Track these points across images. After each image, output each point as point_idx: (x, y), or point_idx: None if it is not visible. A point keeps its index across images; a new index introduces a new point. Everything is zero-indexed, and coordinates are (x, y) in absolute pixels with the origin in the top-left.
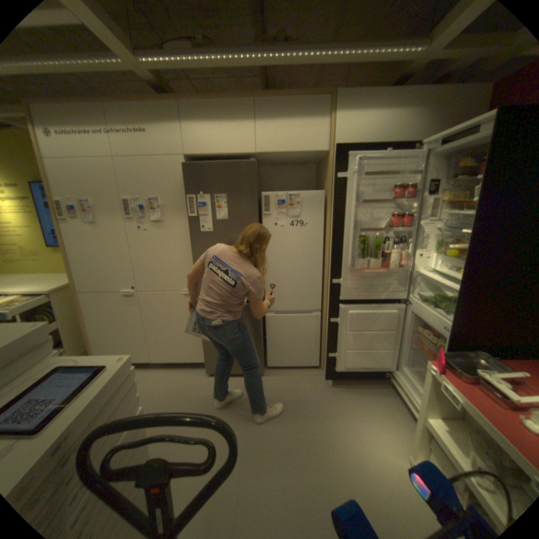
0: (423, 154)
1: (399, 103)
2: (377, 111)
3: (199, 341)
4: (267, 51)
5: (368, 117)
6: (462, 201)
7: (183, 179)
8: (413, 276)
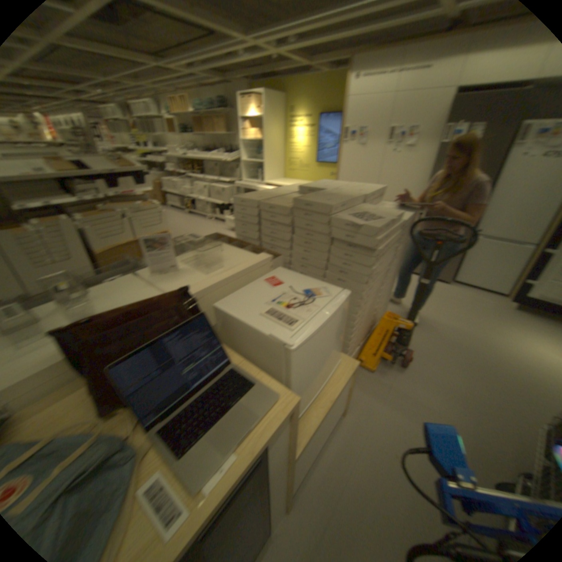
0: None
1: None
2: None
3: None
4: None
5: None
6: None
7: (449, 109)
8: None
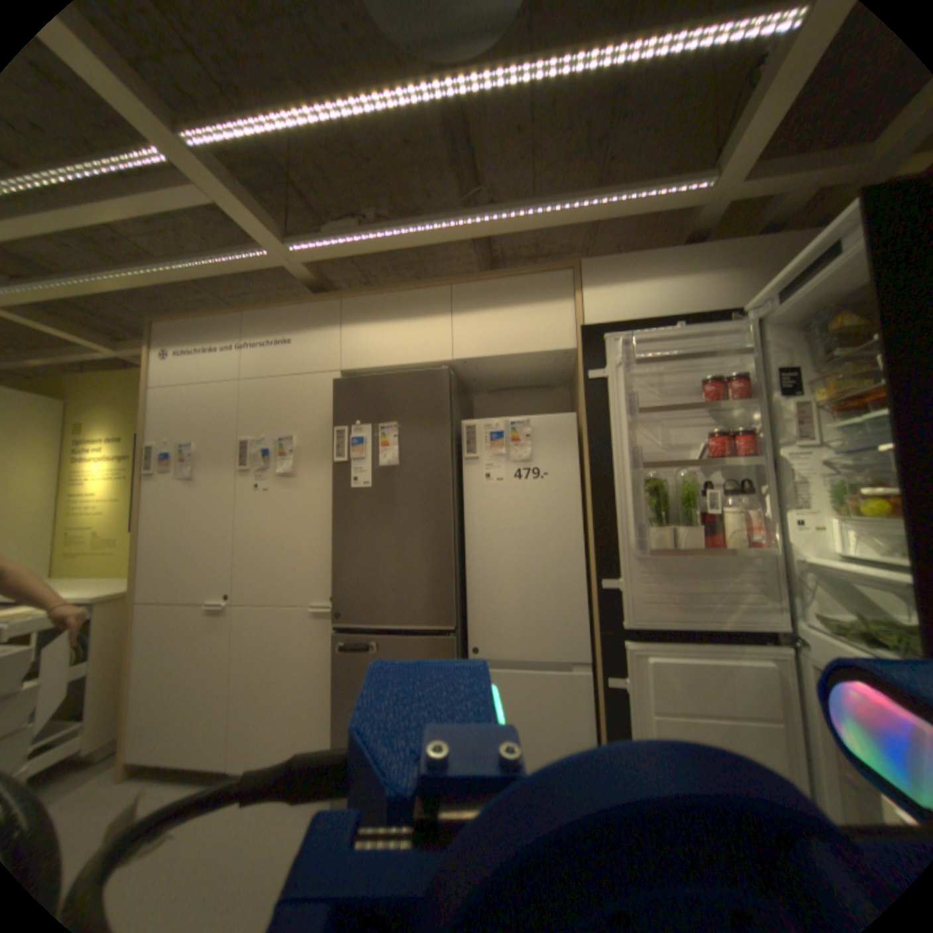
0: (752, 329)
1: (691, 267)
2: (653, 282)
3: (330, 725)
4: (461, 218)
5: (637, 291)
6: (859, 392)
7: (335, 406)
8: (795, 574)
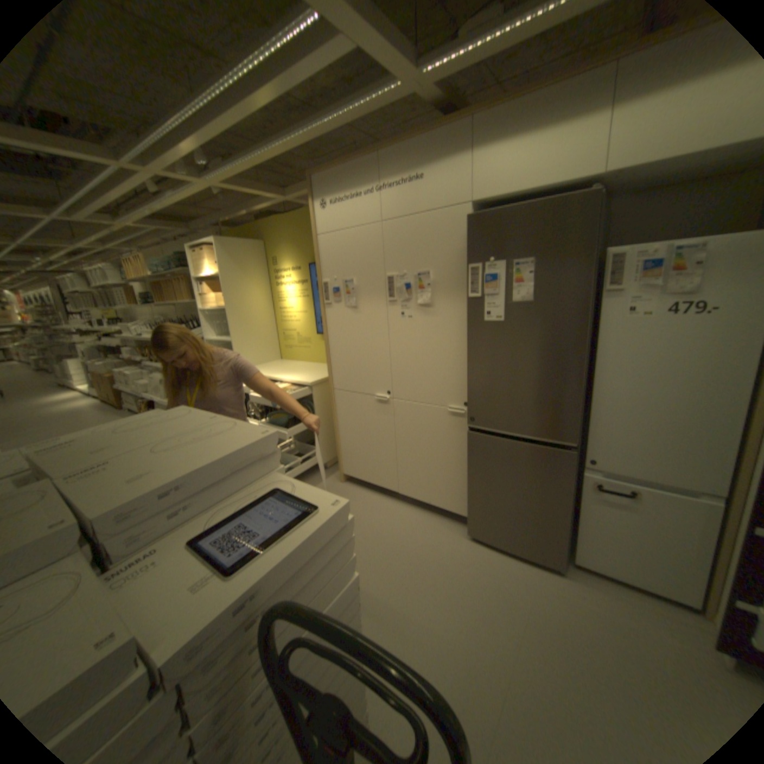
0: None
1: None
2: None
3: (465, 484)
4: None
5: None
6: None
7: (468, 240)
8: None
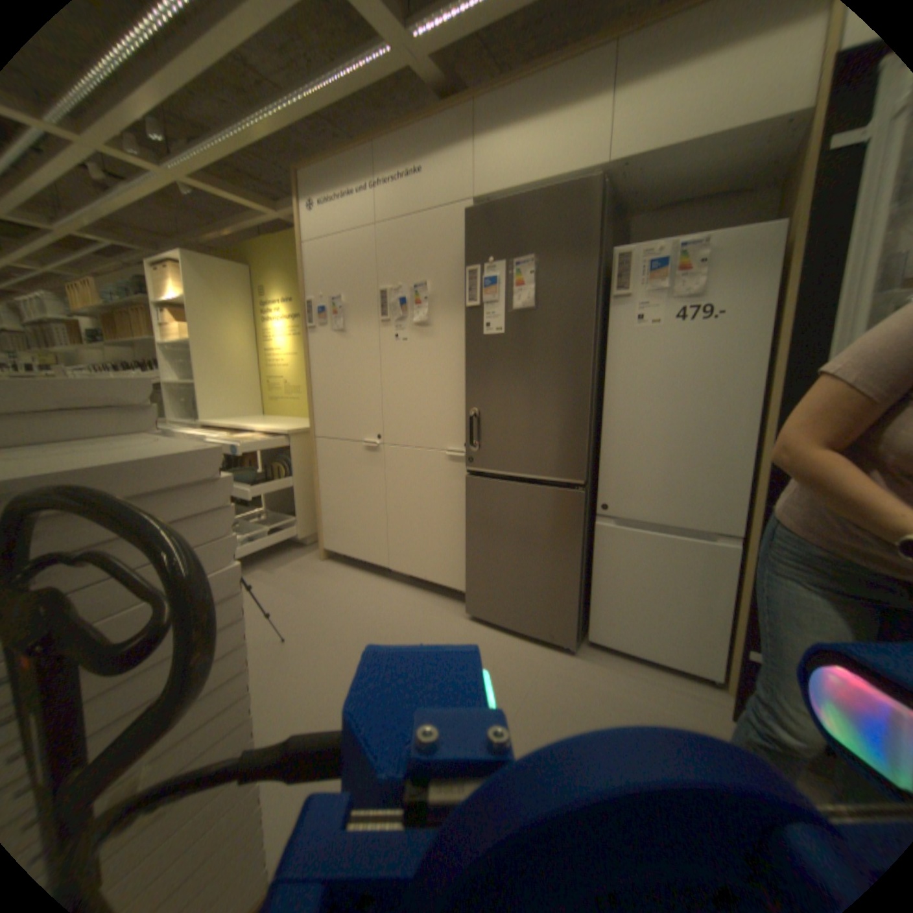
0: None
1: None
2: None
3: (465, 549)
4: None
5: None
6: None
7: (468, 243)
8: None
